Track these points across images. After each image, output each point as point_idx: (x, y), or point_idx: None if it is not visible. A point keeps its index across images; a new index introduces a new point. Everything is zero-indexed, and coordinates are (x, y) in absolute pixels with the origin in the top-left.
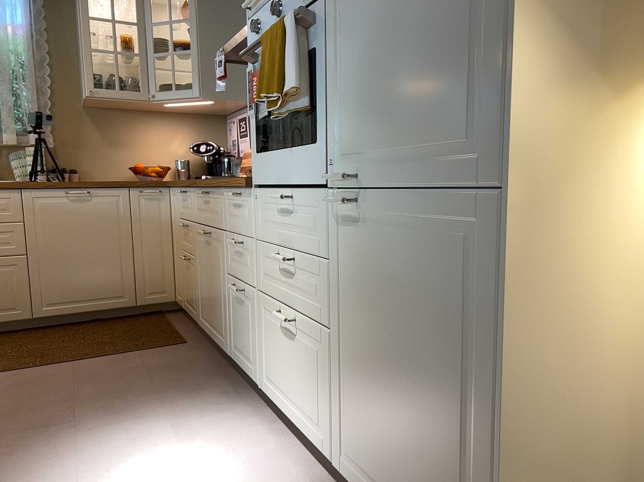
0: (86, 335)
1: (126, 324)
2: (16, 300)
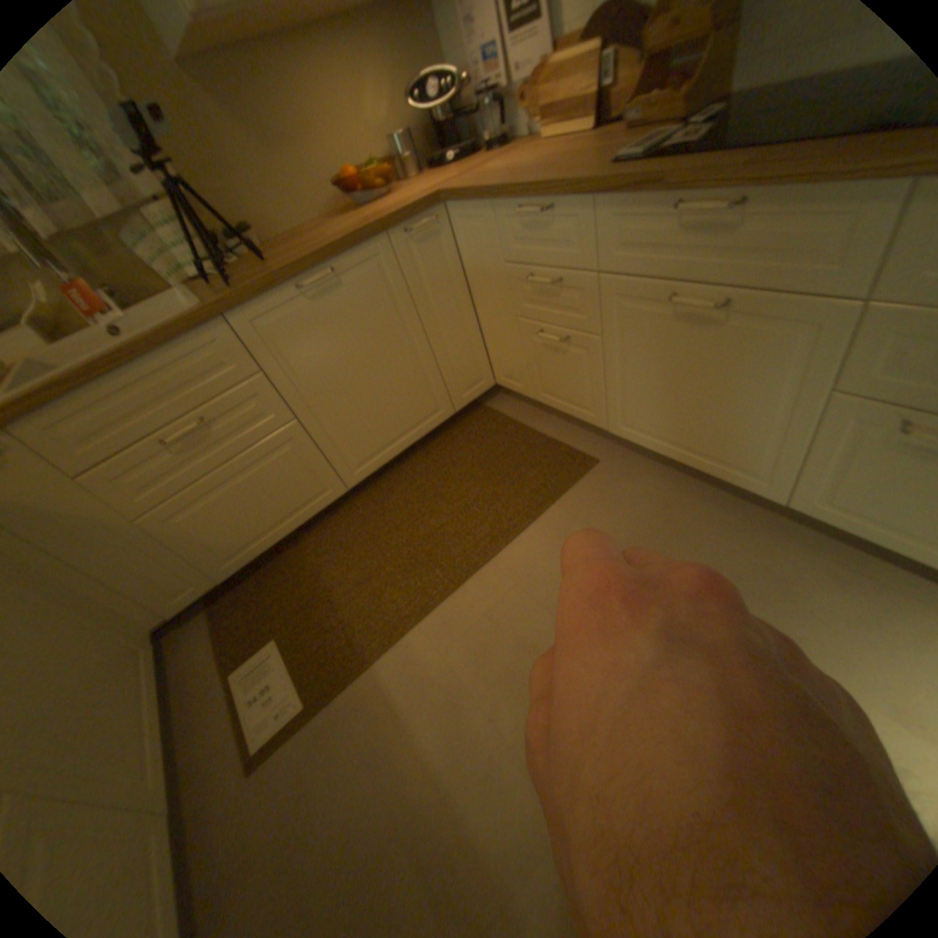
0: (434, 486)
1: (460, 445)
2: (318, 480)
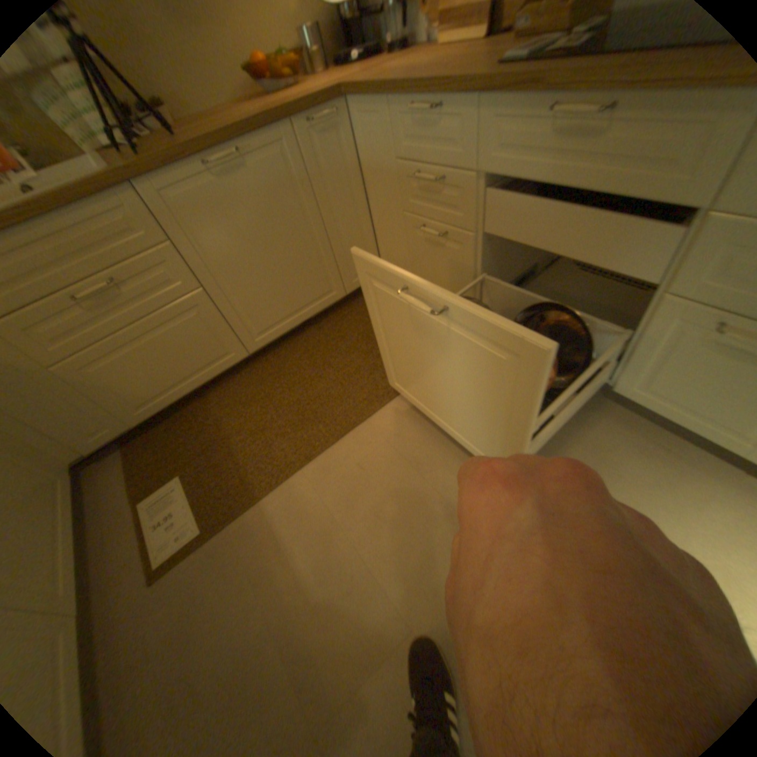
0: (324, 355)
1: (349, 323)
2: (222, 343)
